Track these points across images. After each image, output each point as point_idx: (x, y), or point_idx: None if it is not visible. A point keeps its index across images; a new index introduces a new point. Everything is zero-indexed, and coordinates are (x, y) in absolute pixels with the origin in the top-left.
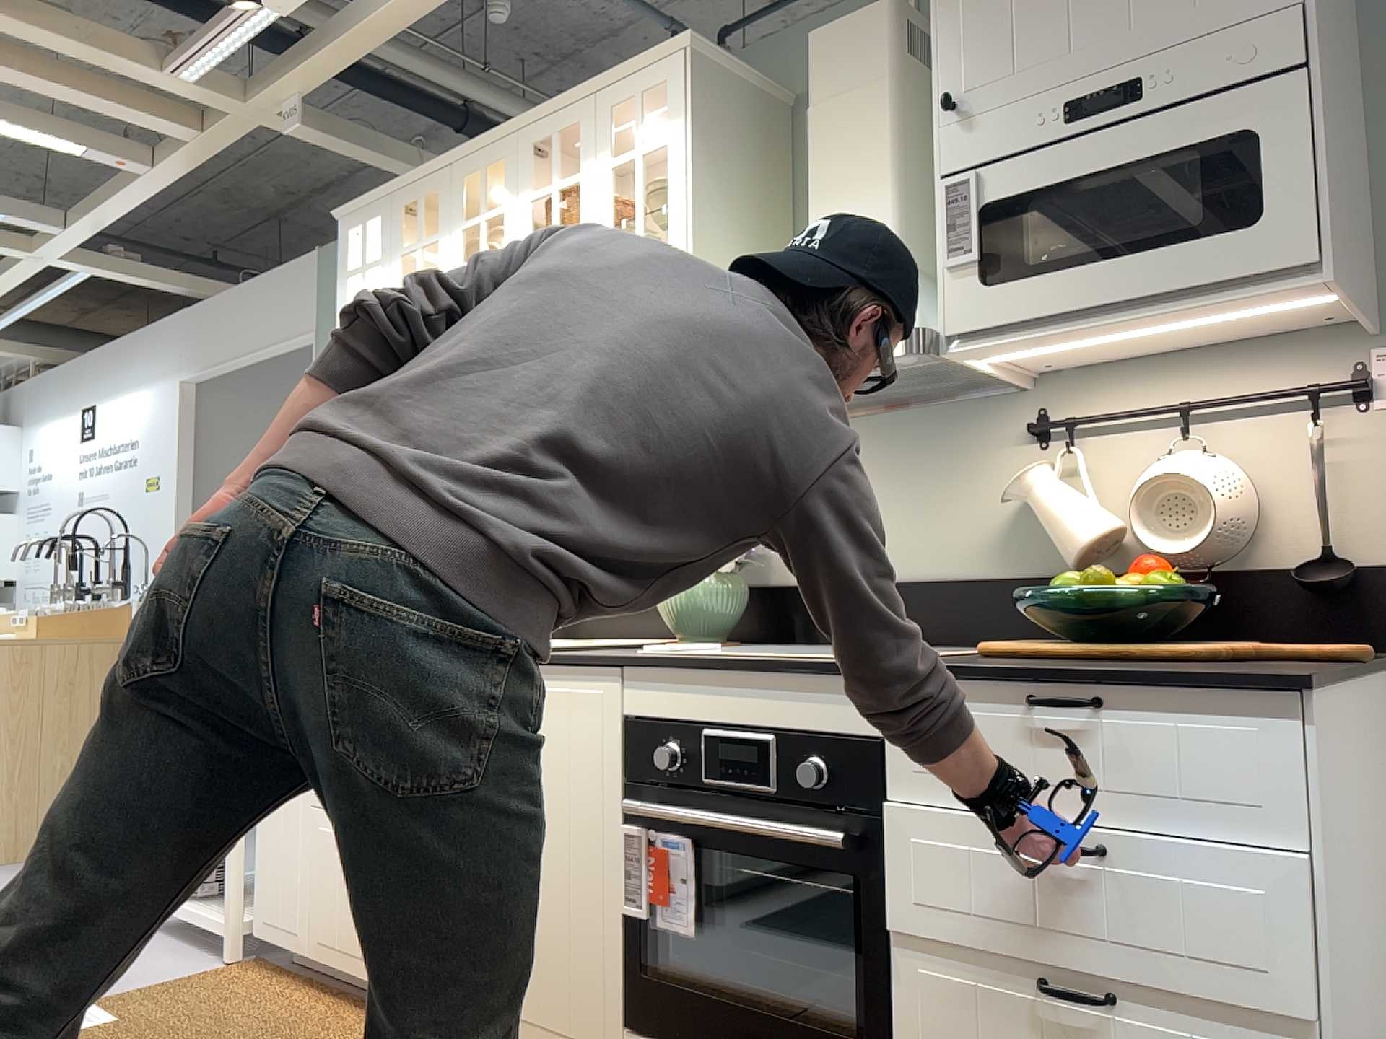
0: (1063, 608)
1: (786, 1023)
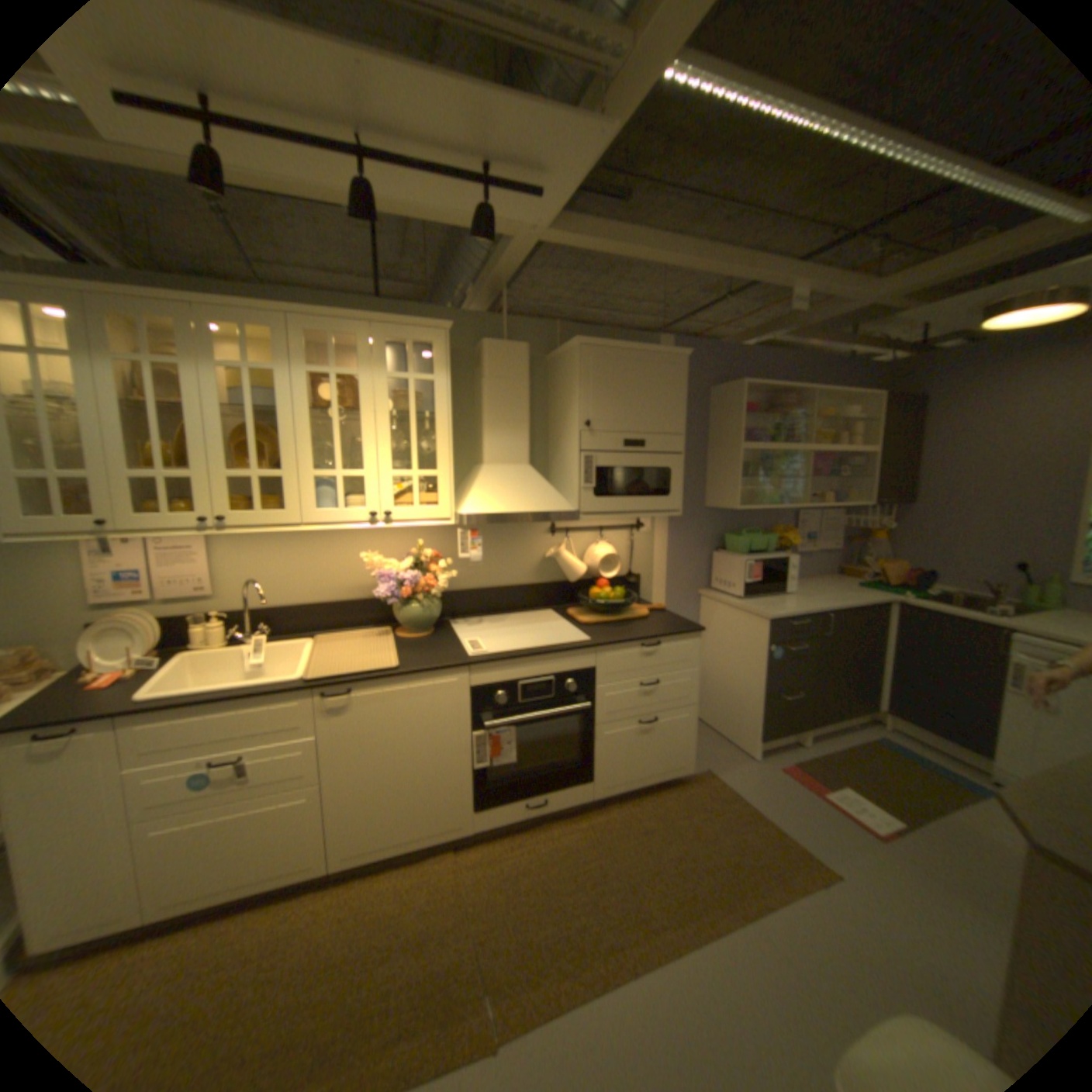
0: (599, 604)
1: (554, 772)
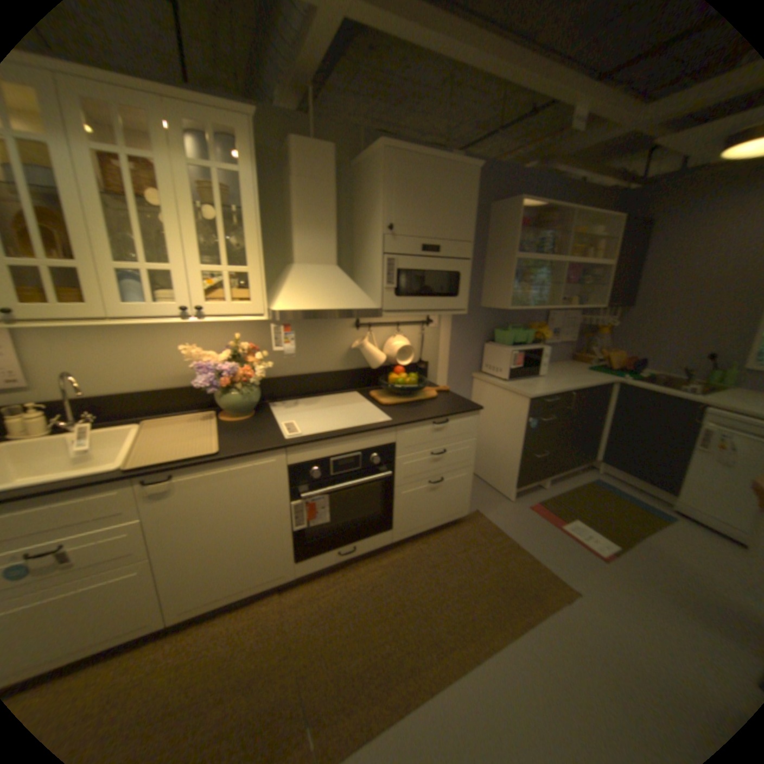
0: (398, 388)
1: (362, 526)
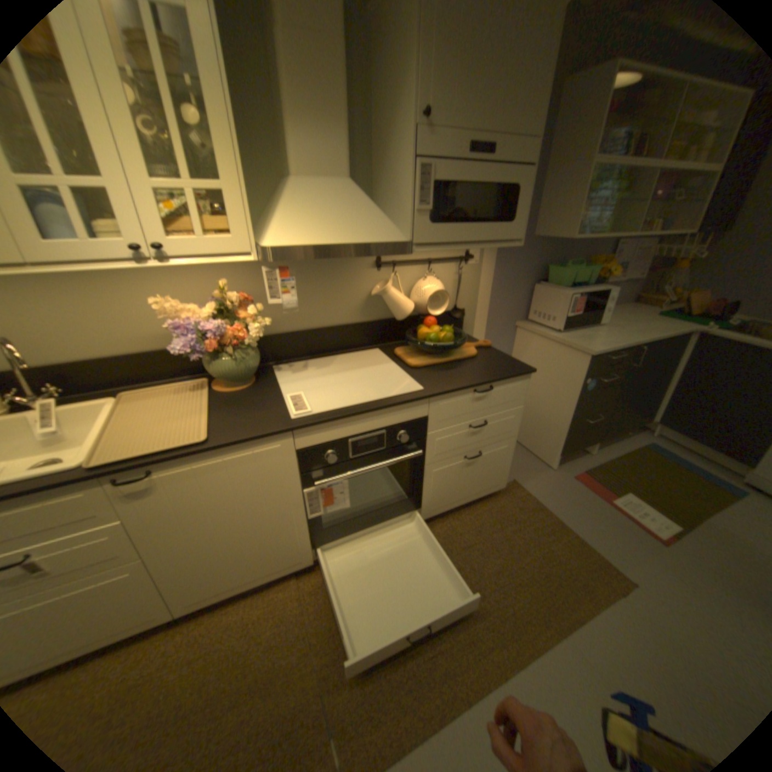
0: (429, 344)
1: (386, 507)
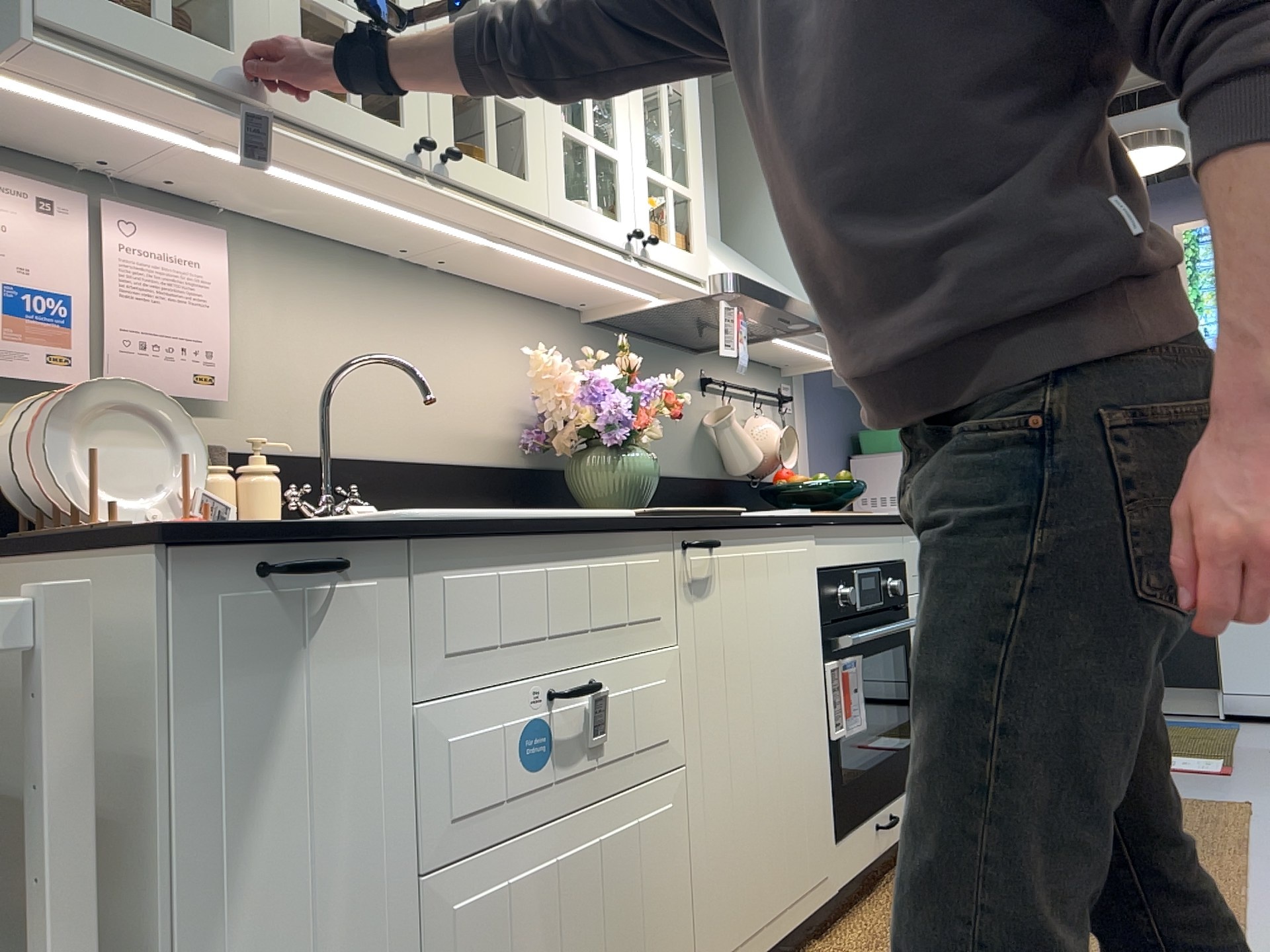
0: (822, 493)
1: (894, 756)
